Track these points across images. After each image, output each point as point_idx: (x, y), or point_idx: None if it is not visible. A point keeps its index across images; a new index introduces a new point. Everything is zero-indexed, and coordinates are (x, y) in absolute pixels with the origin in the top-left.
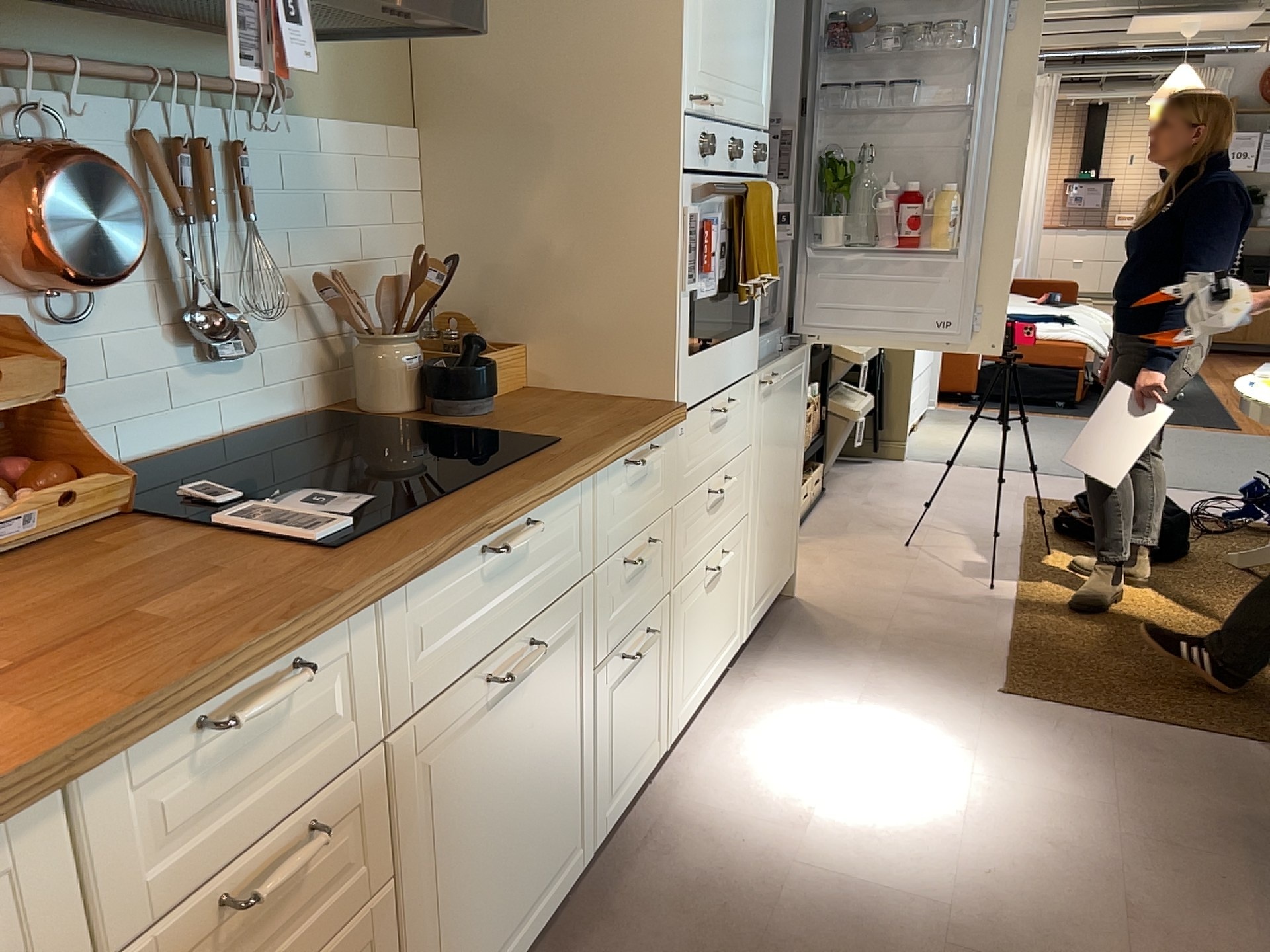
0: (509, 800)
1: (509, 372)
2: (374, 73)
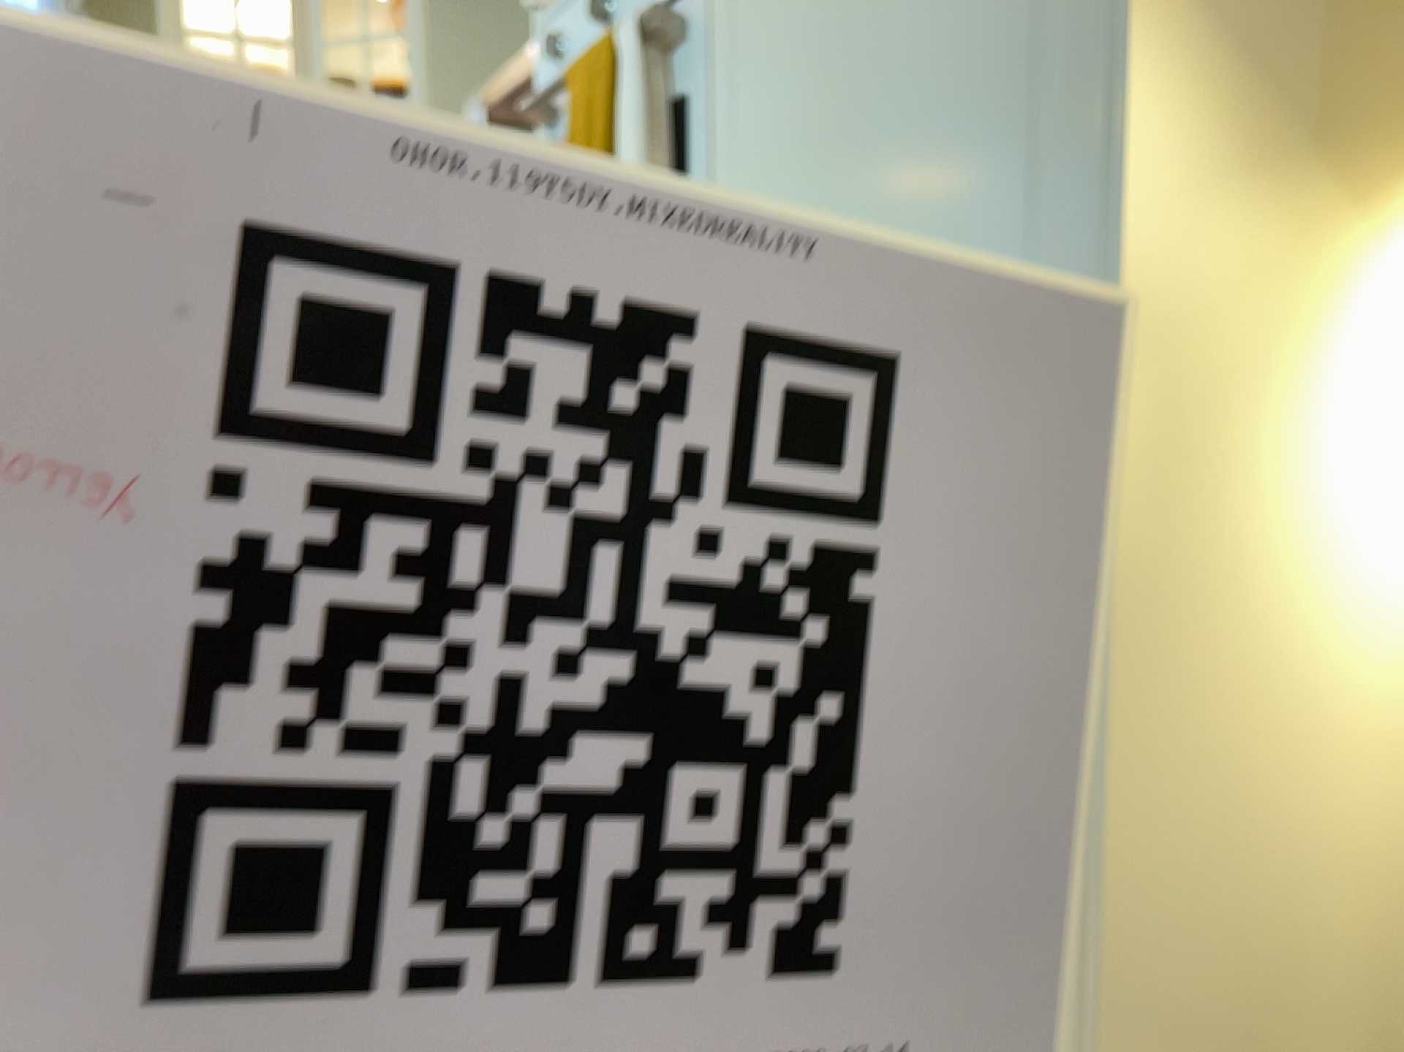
0: None
1: None
2: None
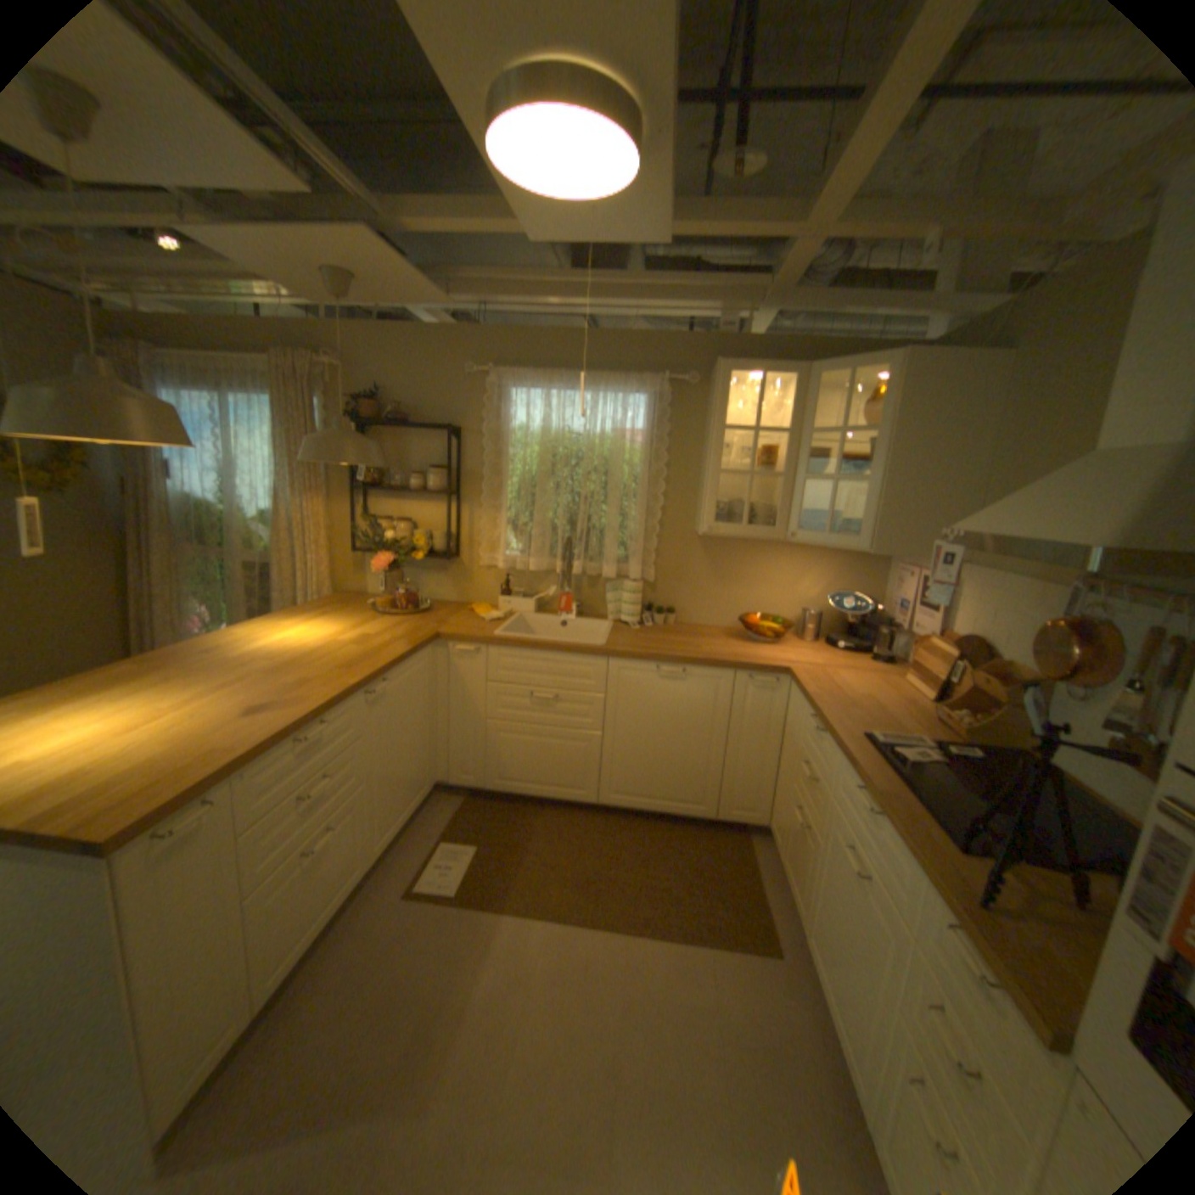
0: (848, 932)
1: None
2: None
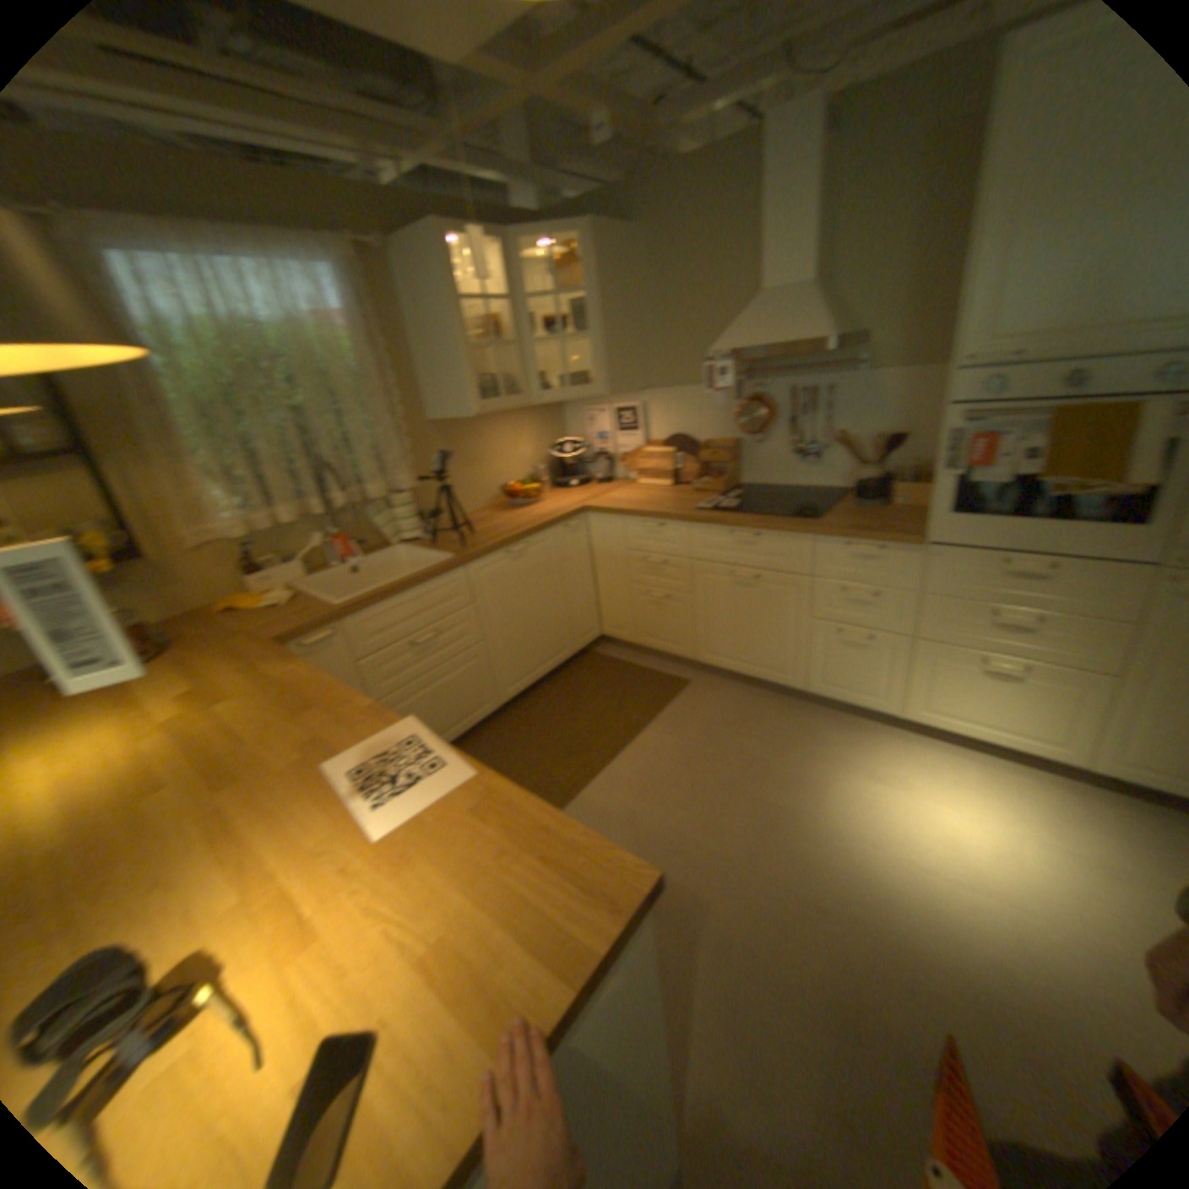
0: (742, 619)
1: (920, 498)
2: (933, 339)
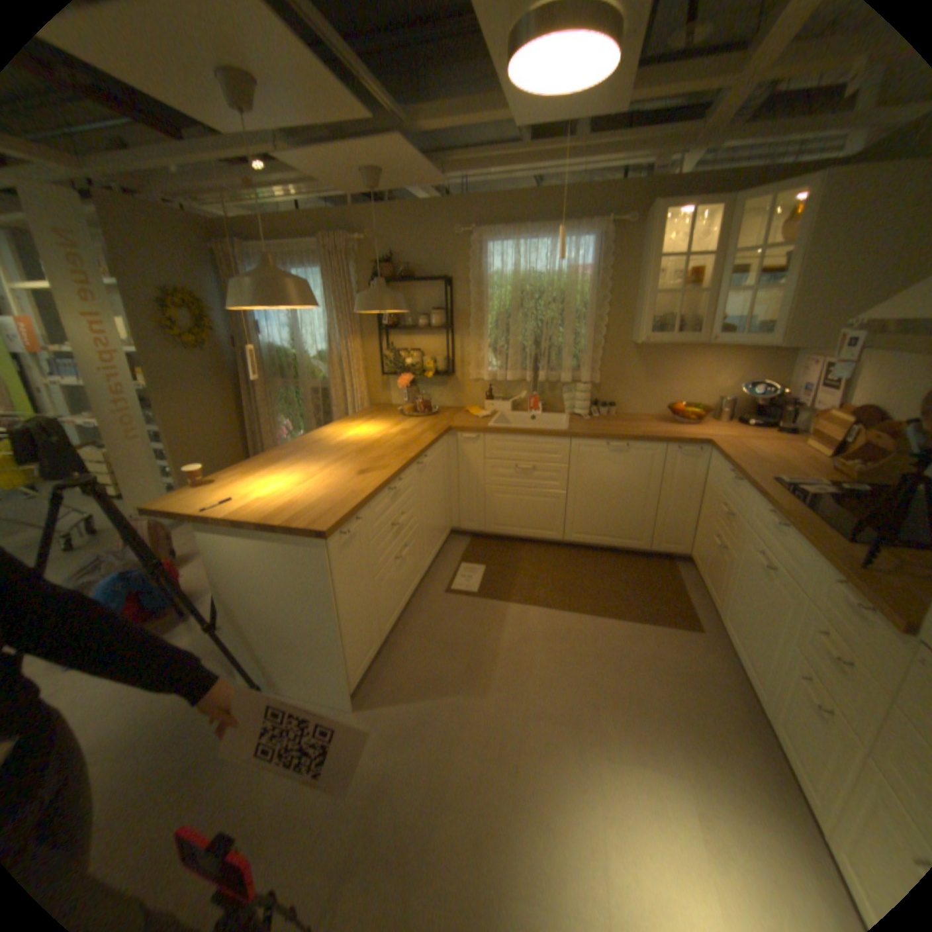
0: (756, 607)
1: None
2: None
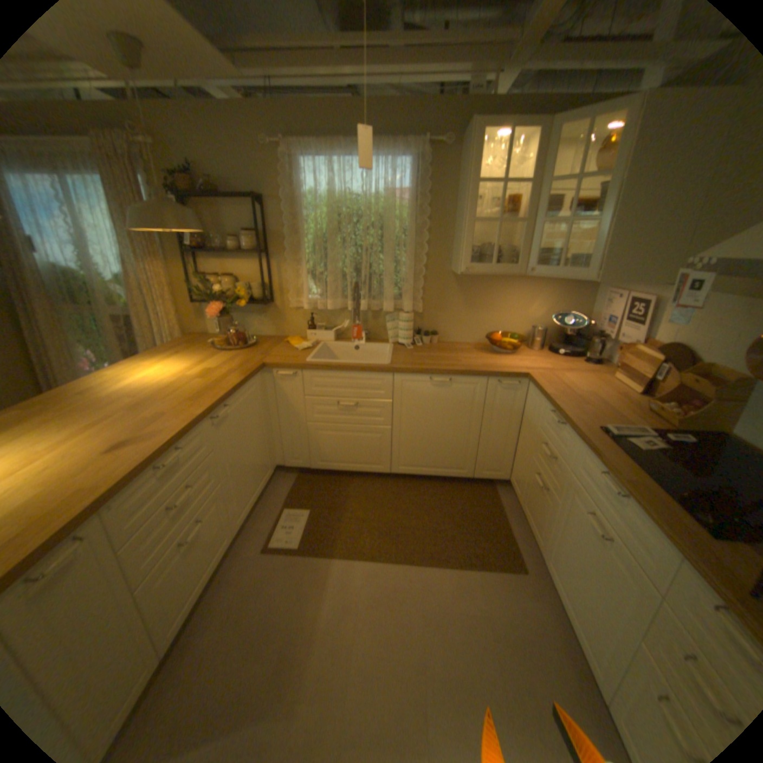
0: (587, 570)
1: None
2: None
